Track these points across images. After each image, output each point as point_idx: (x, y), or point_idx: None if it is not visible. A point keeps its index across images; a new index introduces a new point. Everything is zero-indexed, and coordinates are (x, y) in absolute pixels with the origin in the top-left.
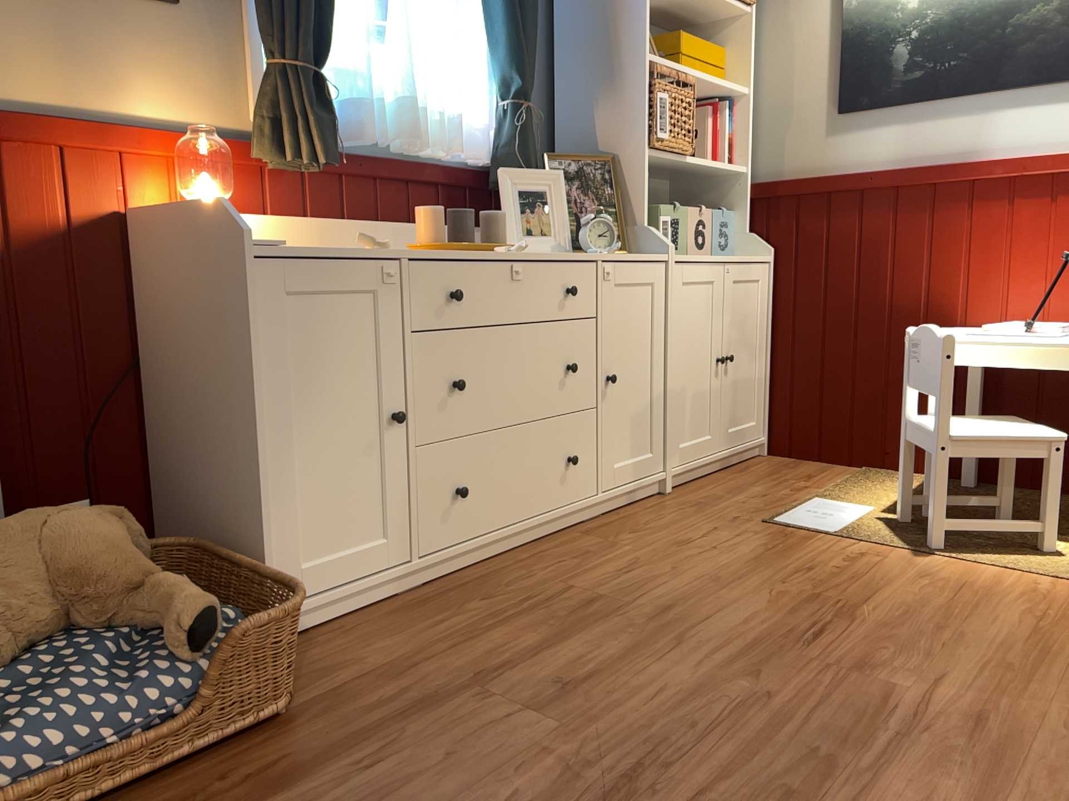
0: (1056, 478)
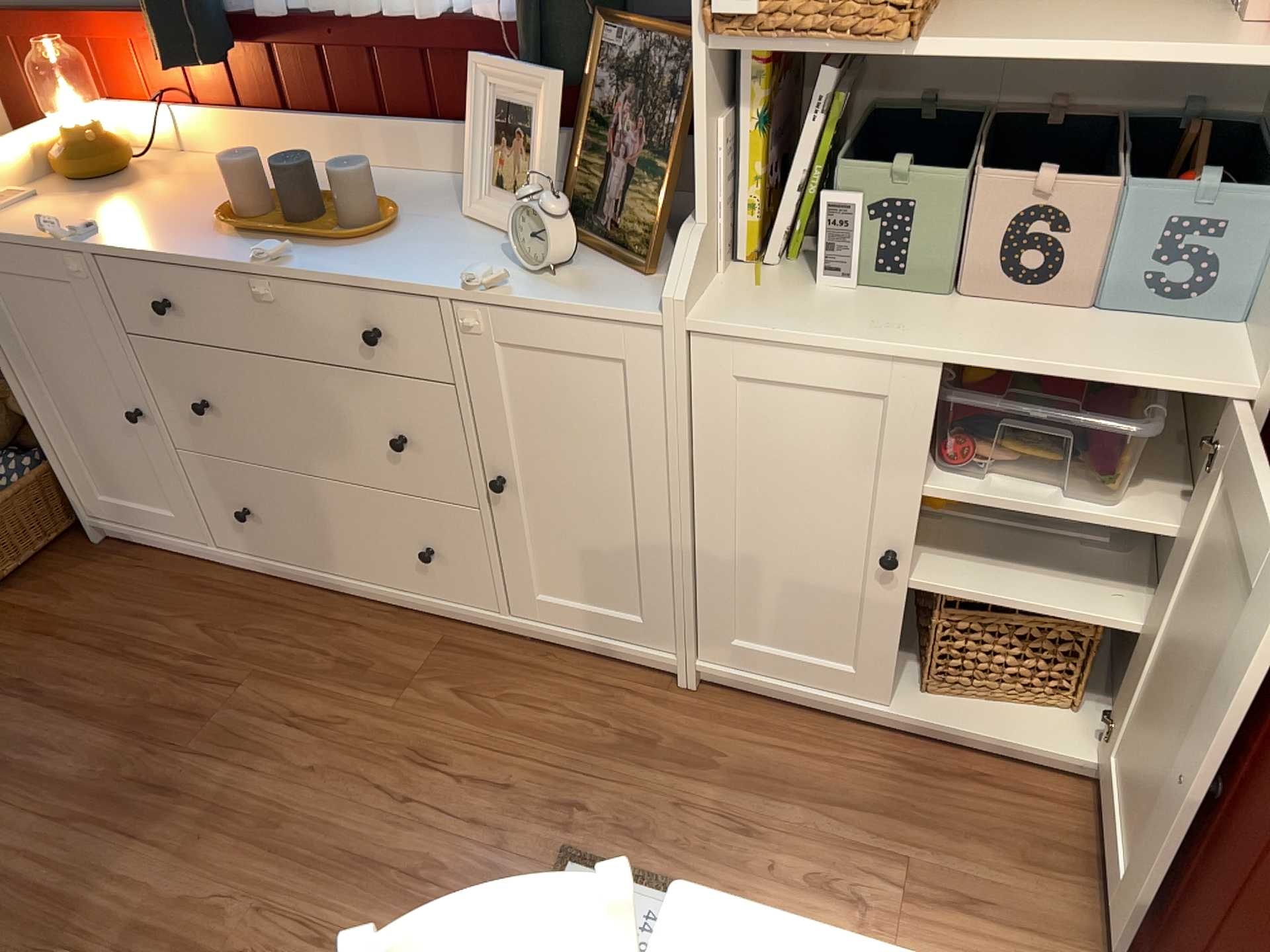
0: None
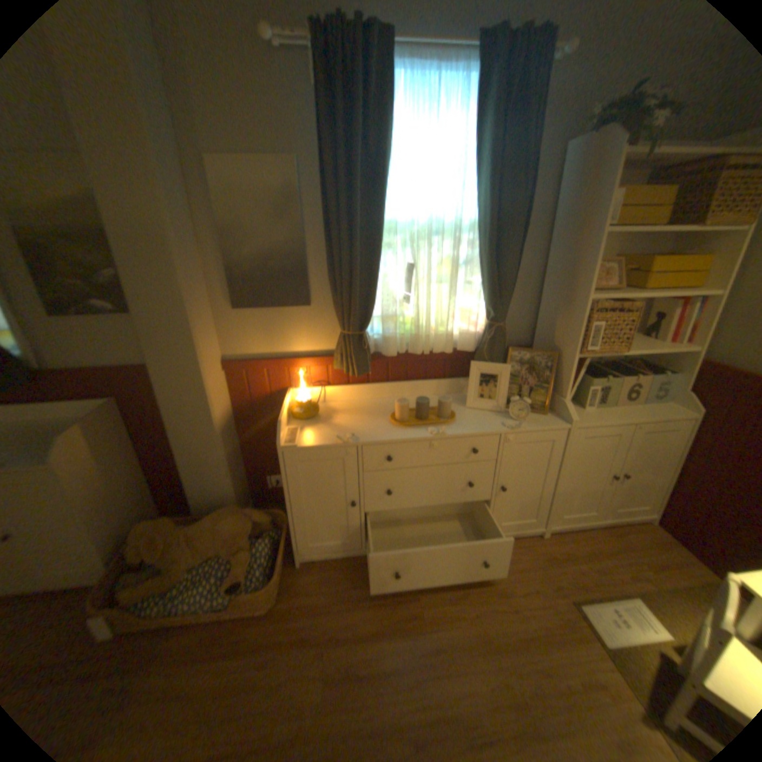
0: None
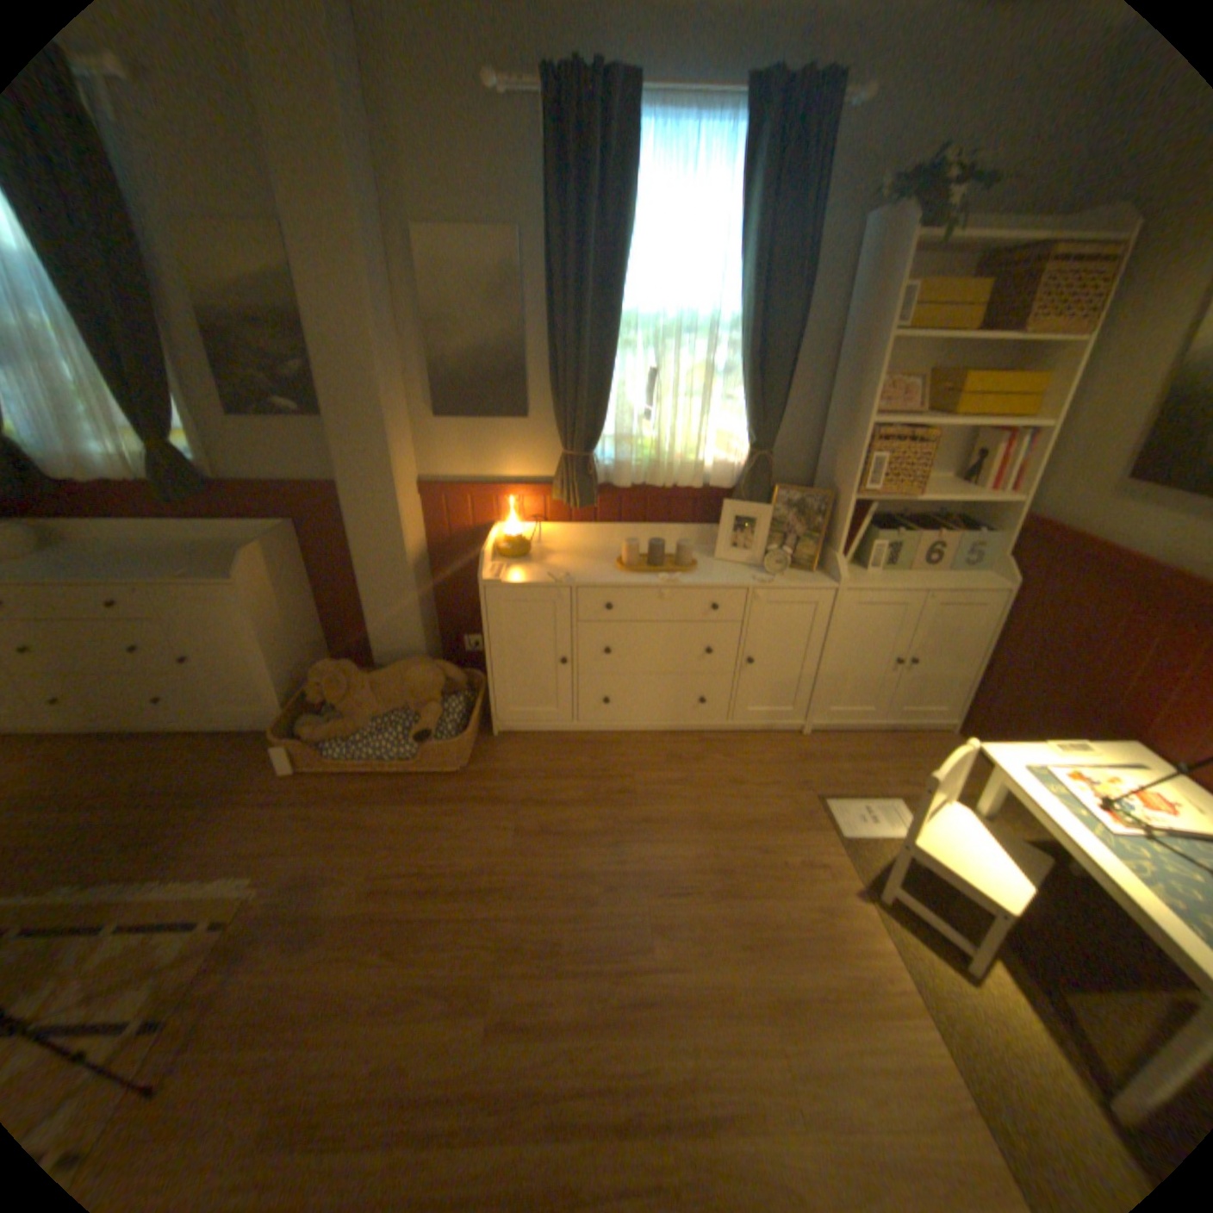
0: (999, 938)
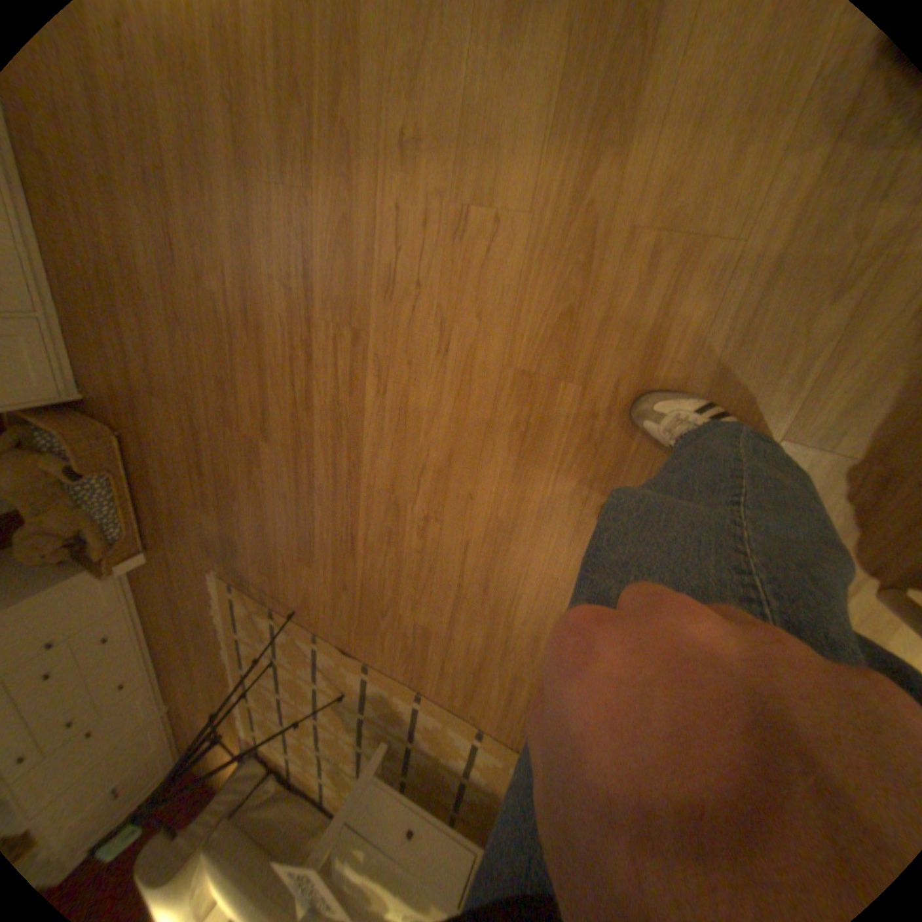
0: None
